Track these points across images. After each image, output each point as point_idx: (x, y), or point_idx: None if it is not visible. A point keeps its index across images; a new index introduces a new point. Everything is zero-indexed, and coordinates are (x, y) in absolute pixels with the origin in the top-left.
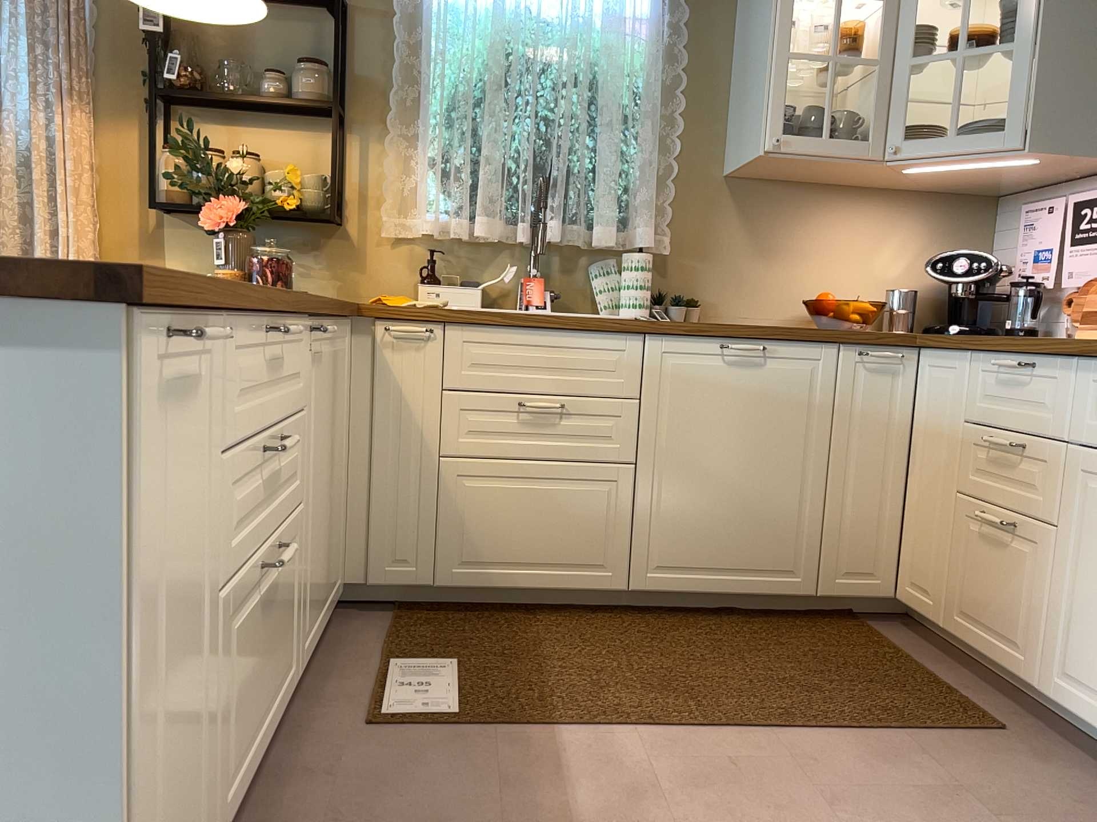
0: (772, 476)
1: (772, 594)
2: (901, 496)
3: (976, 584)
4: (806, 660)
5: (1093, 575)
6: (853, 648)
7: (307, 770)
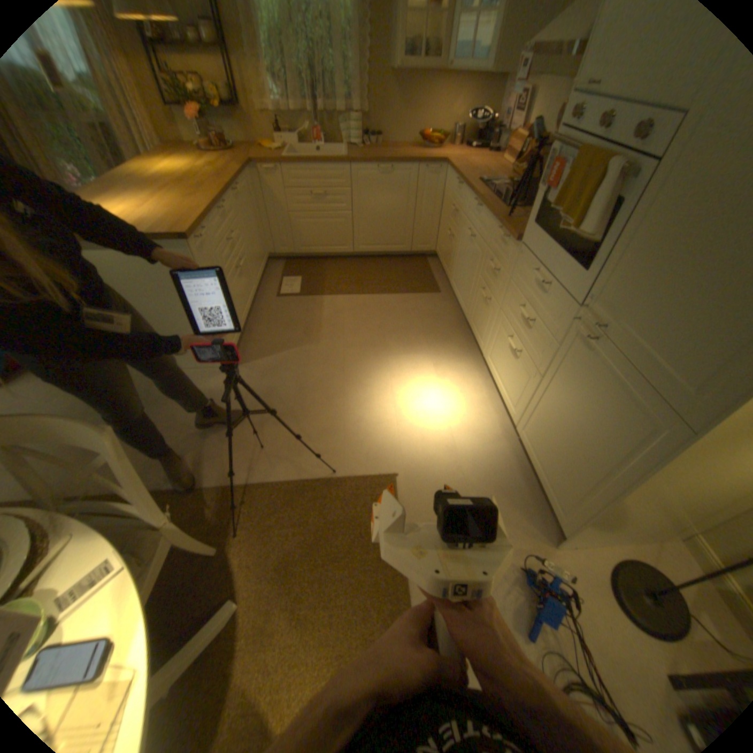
0: (395, 214)
1: (396, 252)
2: (437, 219)
3: (445, 251)
4: (399, 273)
5: (459, 254)
6: (415, 268)
7: (262, 308)
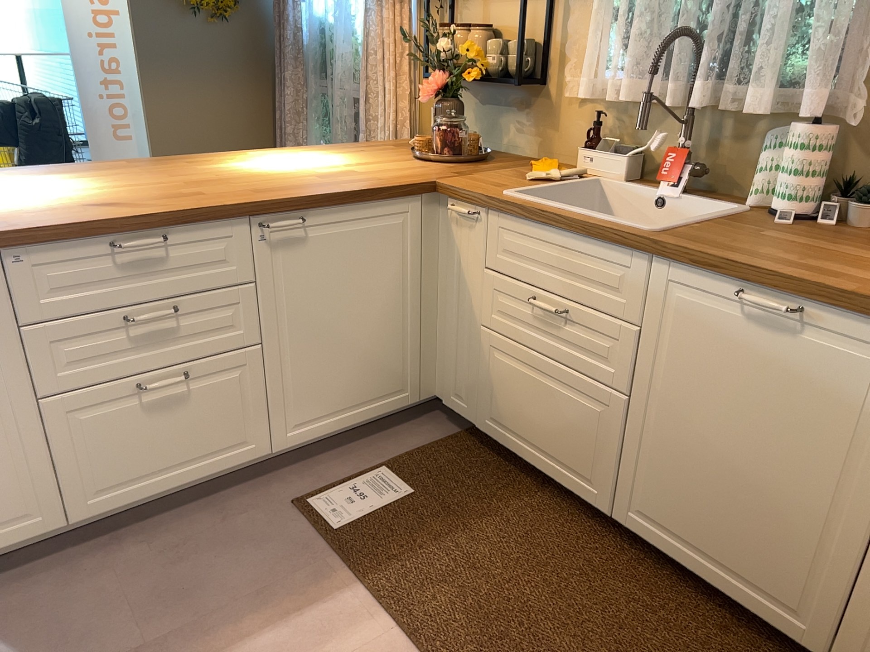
0: (784, 483)
1: (762, 619)
2: None
3: None
4: None
5: None
6: None
7: (229, 508)
